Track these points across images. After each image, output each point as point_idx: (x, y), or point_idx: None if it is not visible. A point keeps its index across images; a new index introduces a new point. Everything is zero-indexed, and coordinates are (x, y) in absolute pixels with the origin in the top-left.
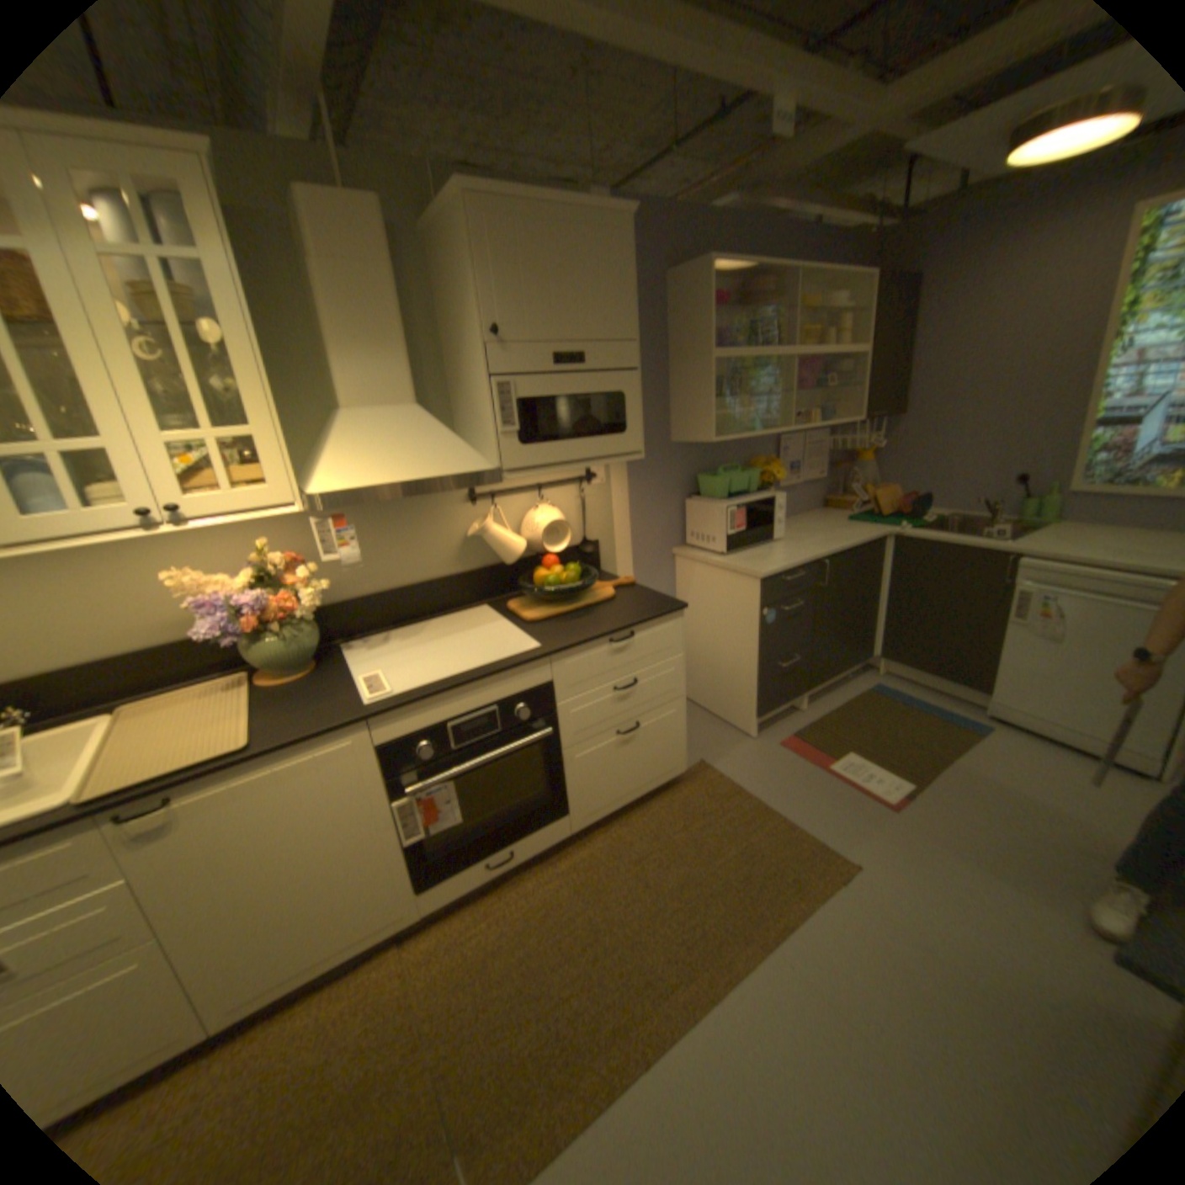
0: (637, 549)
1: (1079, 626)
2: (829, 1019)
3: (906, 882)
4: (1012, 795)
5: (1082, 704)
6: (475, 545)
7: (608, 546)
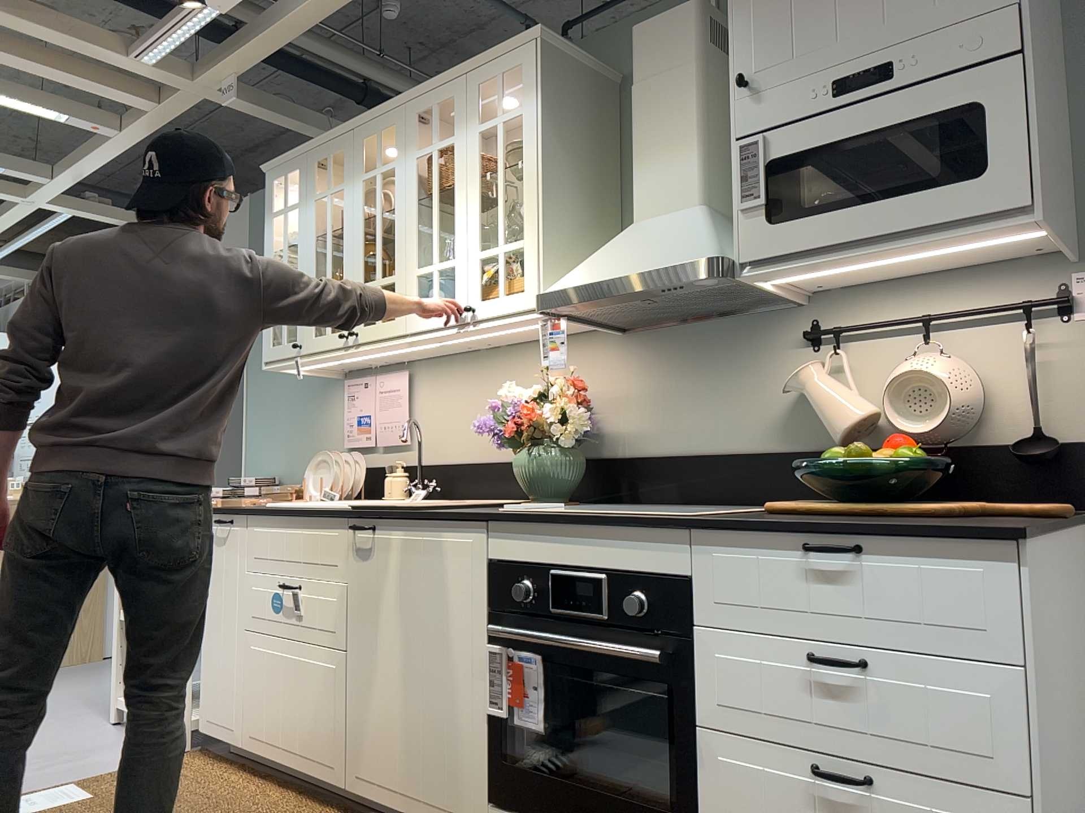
0: None
1: None
2: None
3: None
4: None
5: None
6: (809, 412)
7: None
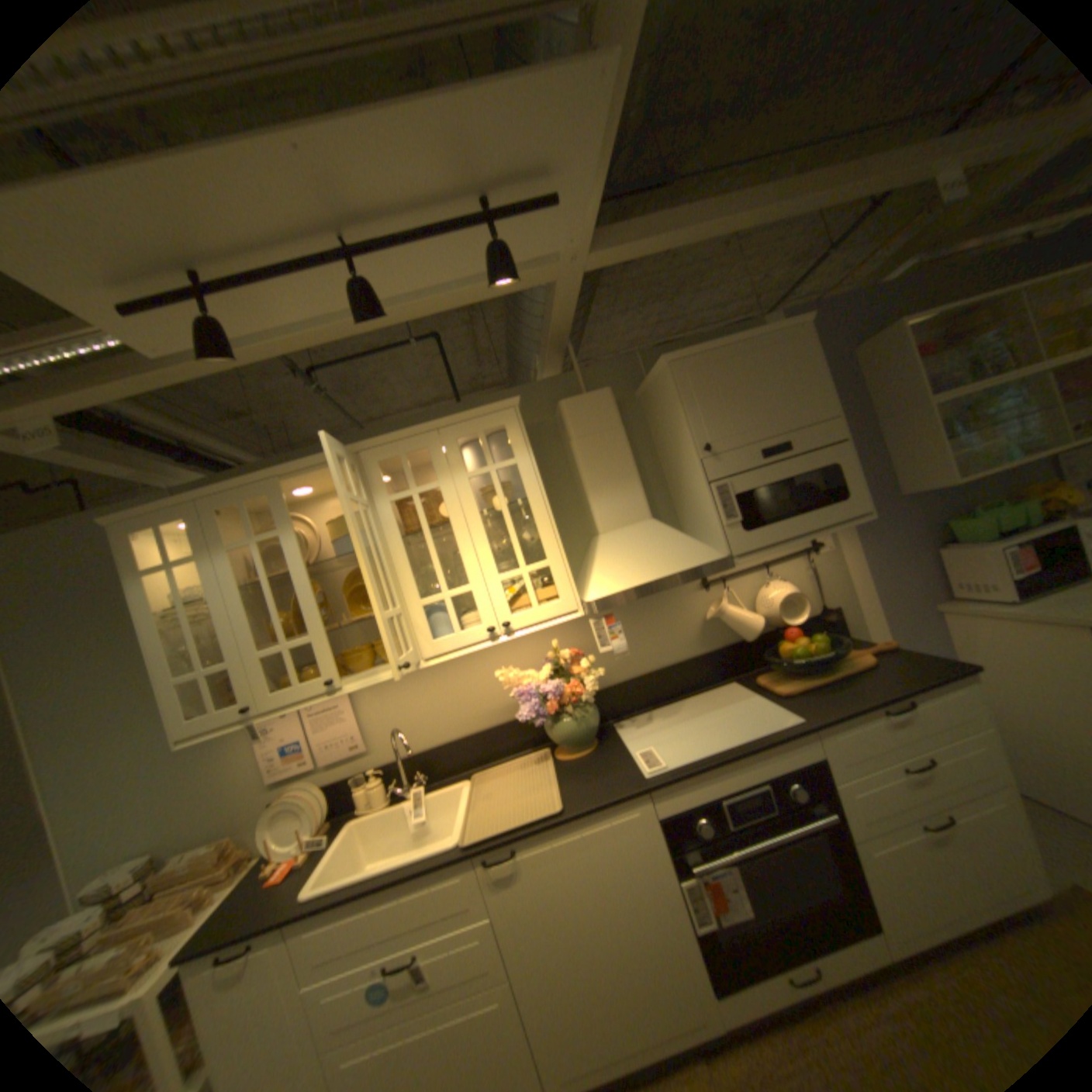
0: (890, 612)
1: None
2: None
3: None
4: None
5: None
6: (714, 627)
7: (854, 613)
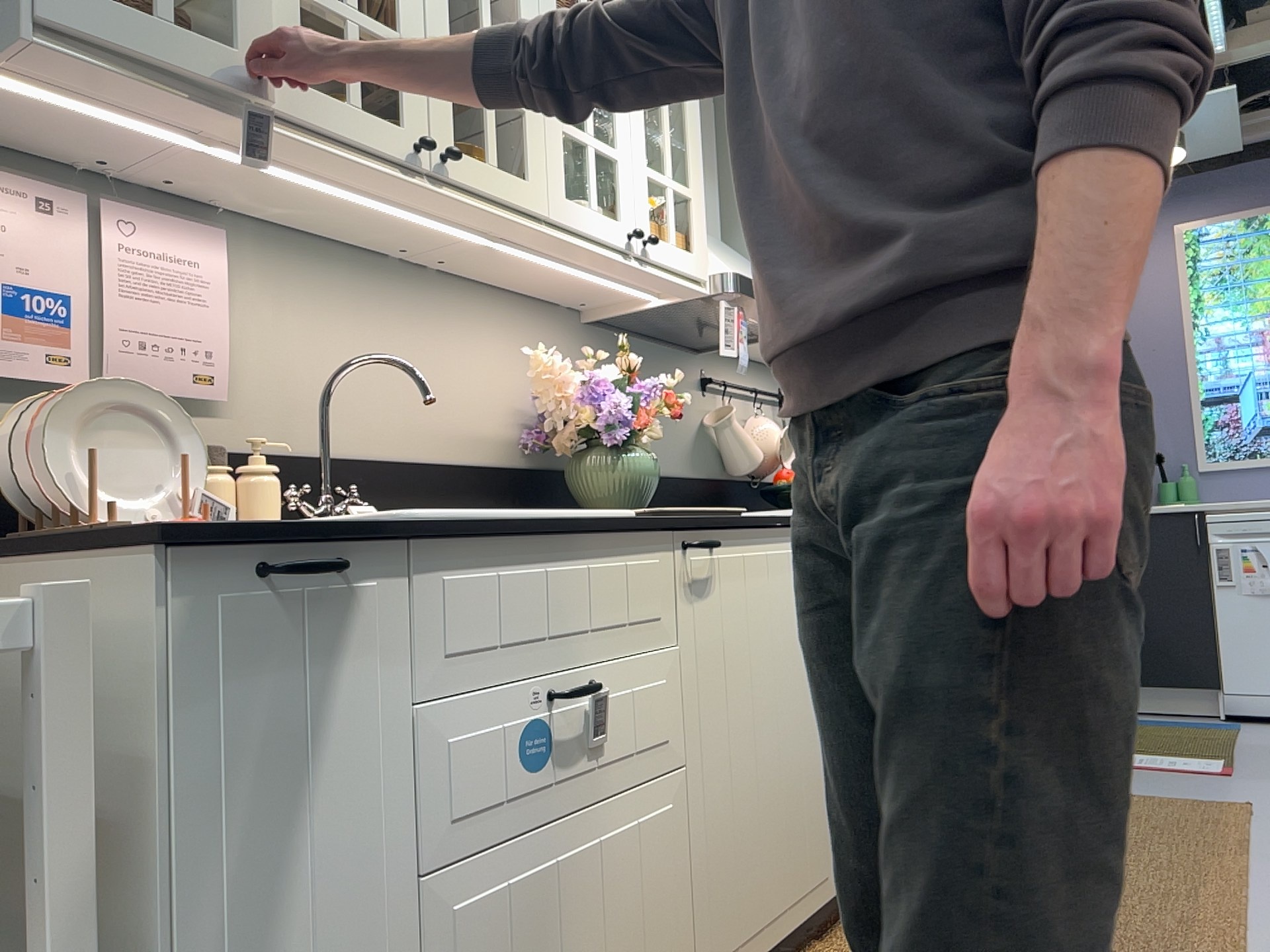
0: None
1: None
2: None
3: None
4: None
5: None
6: (706, 446)
7: None
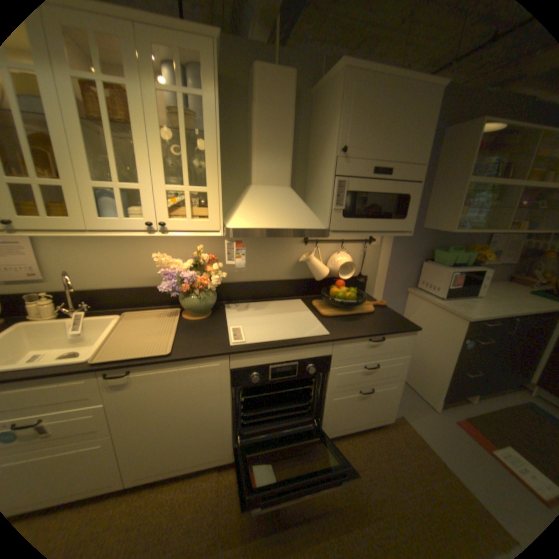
0: (388, 284)
1: None
2: None
3: None
4: None
5: None
6: (301, 266)
7: (372, 280)
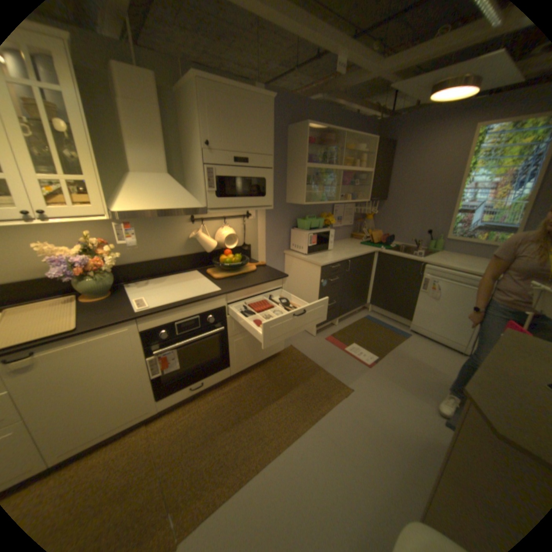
0: (268, 250)
1: (445, 293)
2: (335, 450)
3: (371, 395)
4: (415, 361)
5: (444, 325)
6: (193, 242)
7: (255, 248)
